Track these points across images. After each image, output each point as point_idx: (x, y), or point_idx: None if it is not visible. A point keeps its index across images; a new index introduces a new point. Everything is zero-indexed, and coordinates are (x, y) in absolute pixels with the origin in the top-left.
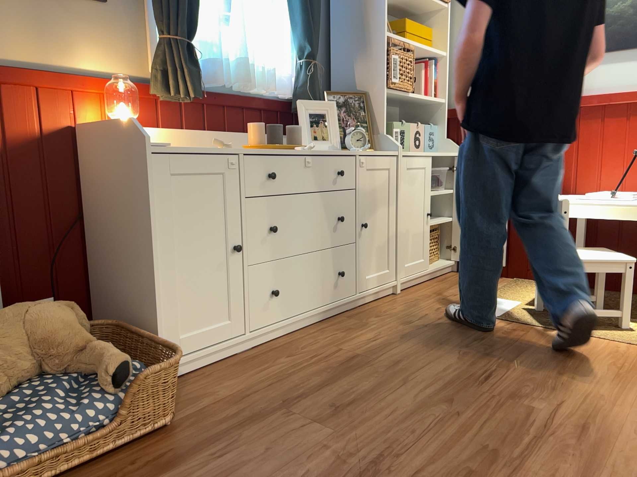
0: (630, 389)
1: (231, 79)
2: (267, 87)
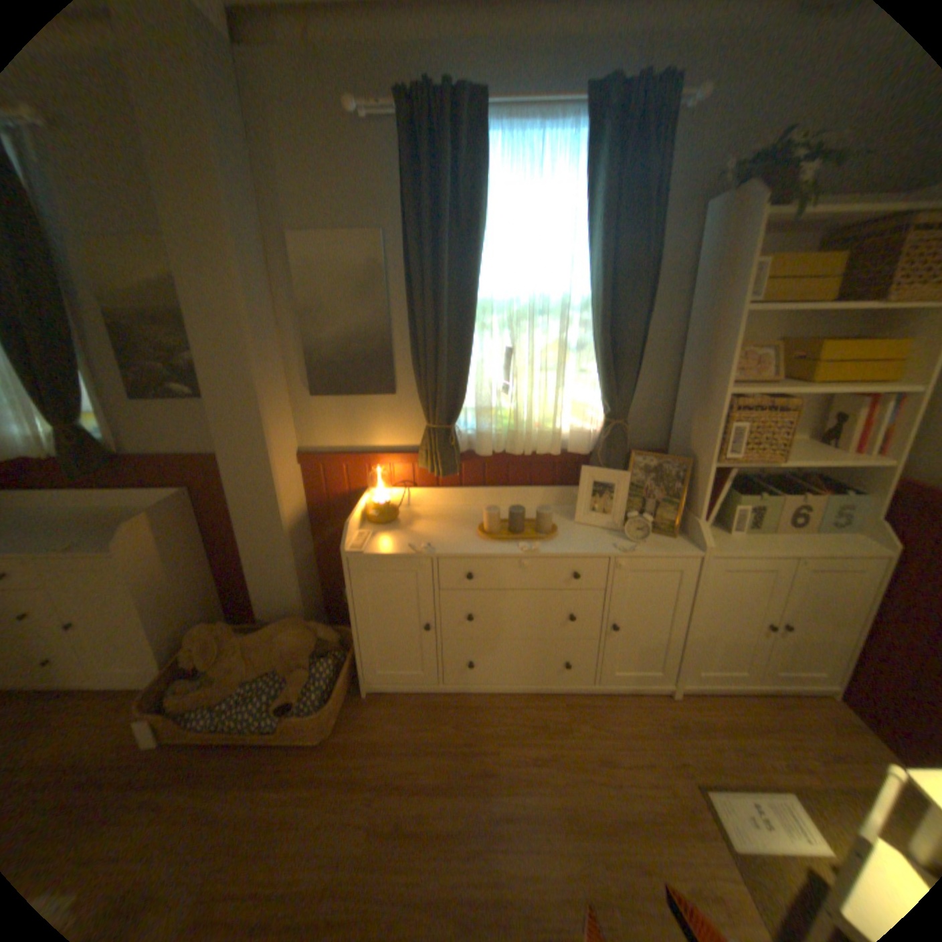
0: None
1: (508, 444)
2: (549, 451)
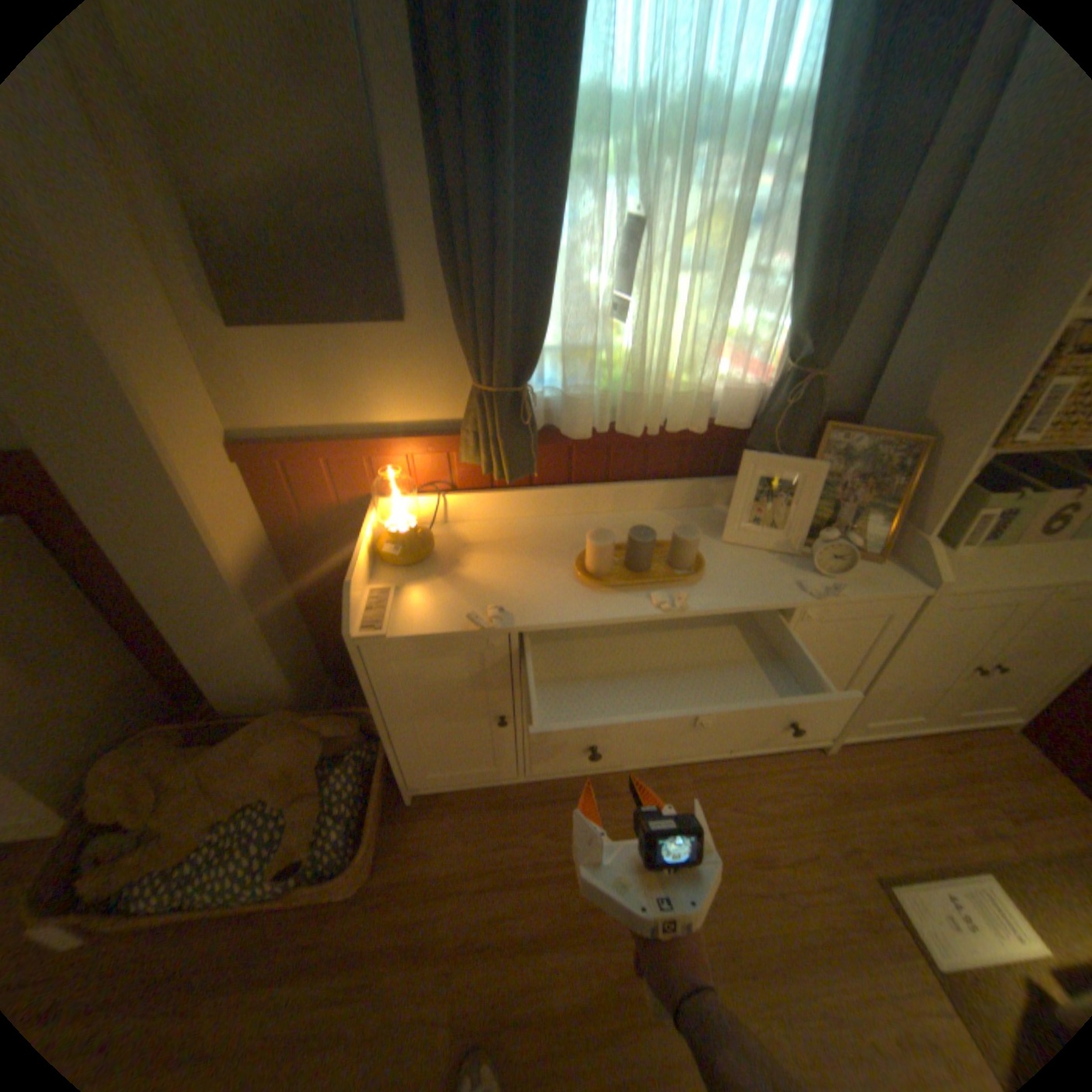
0: None
1: (618, 415)
2: (688, 425)
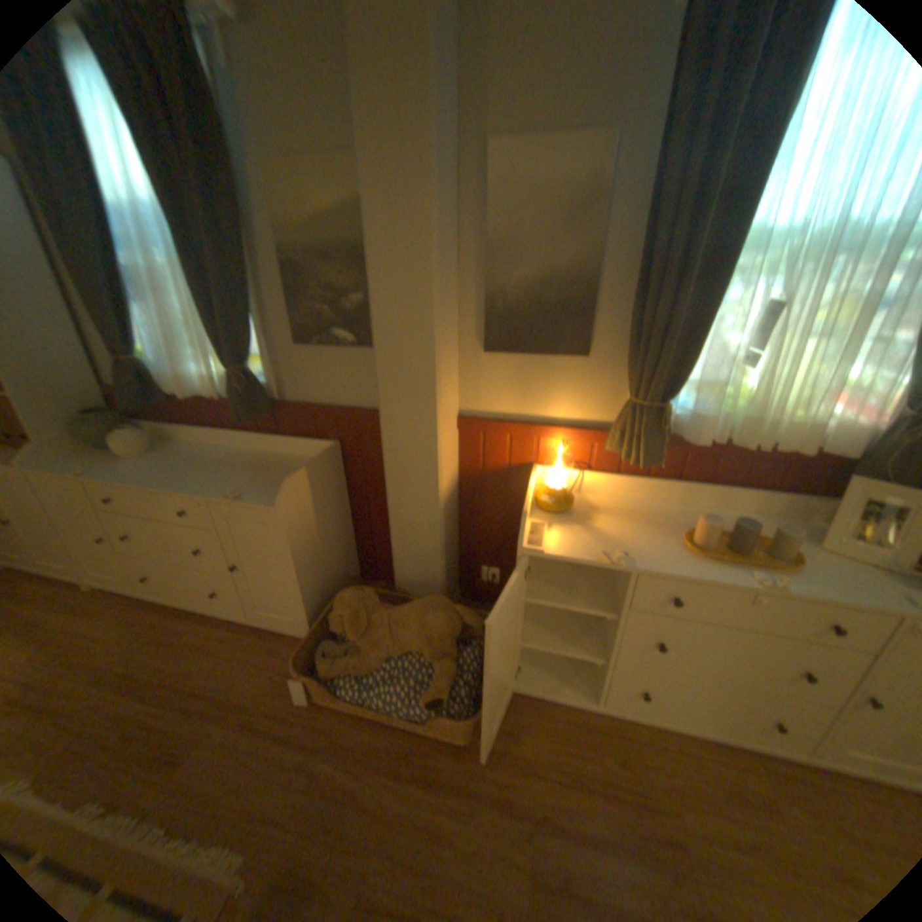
0: None
1: (736, 432)
2: (799, 448)
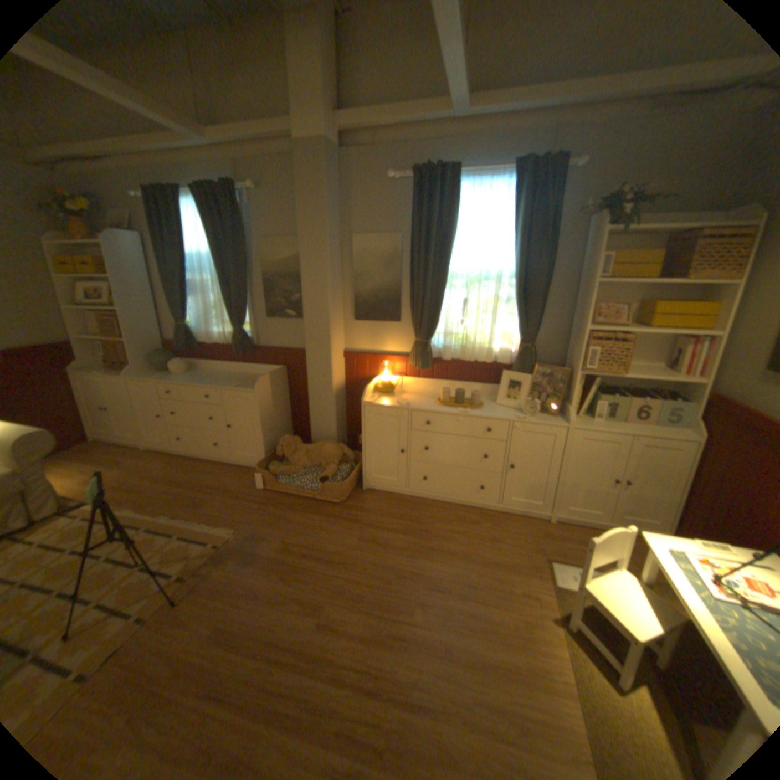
0: (475, 674)
1: (461, 355)
2: (484, 360)
